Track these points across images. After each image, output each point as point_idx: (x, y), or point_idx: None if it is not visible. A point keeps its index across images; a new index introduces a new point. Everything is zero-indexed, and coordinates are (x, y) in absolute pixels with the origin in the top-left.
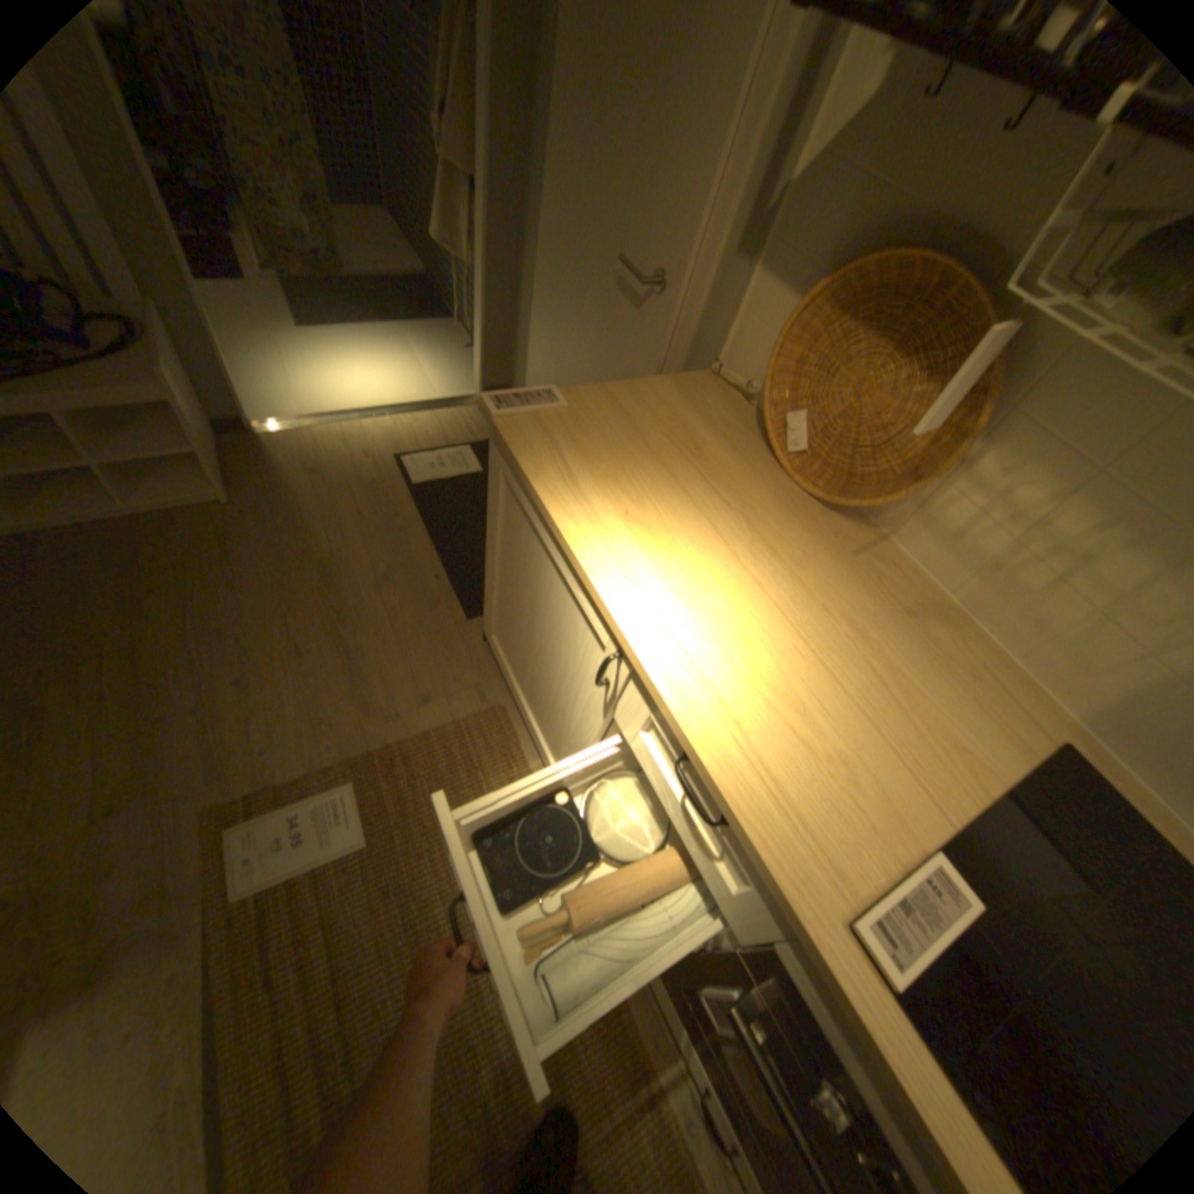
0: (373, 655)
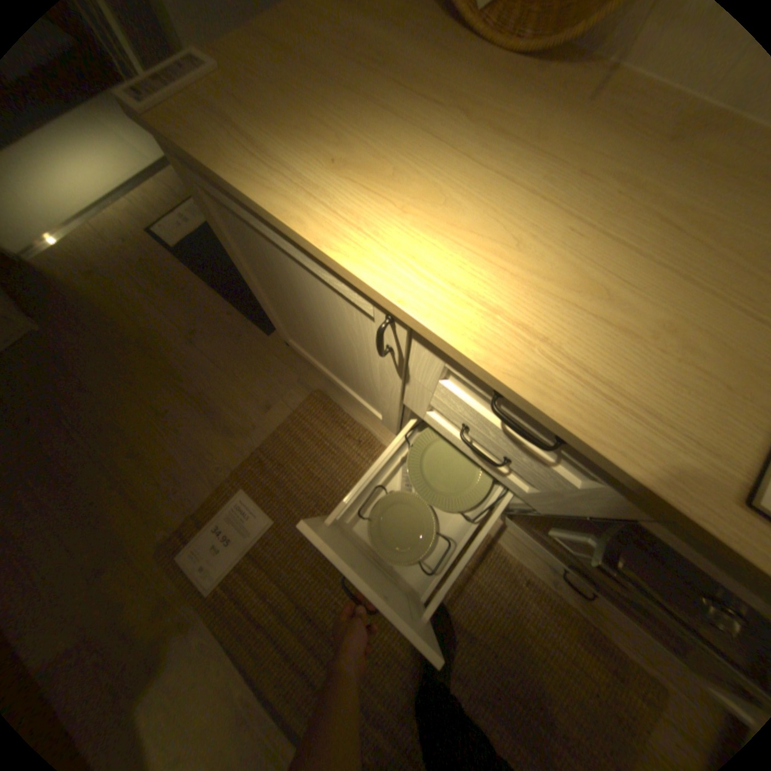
0: (212, 392)
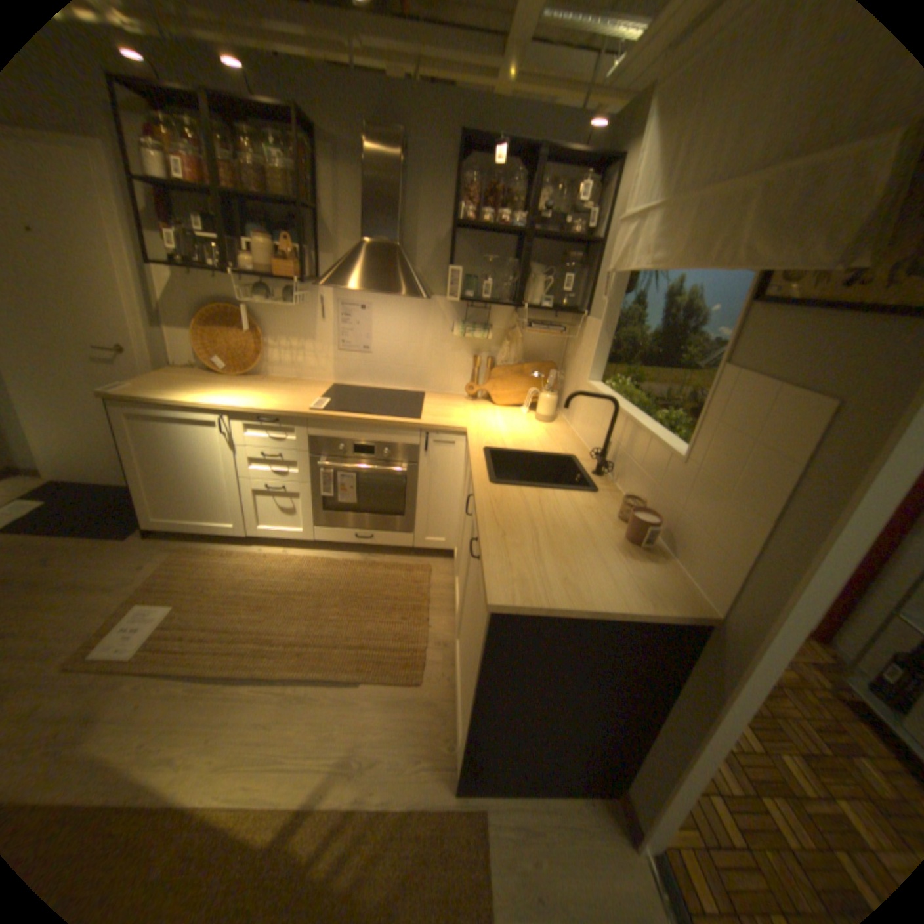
0: (82, 578)
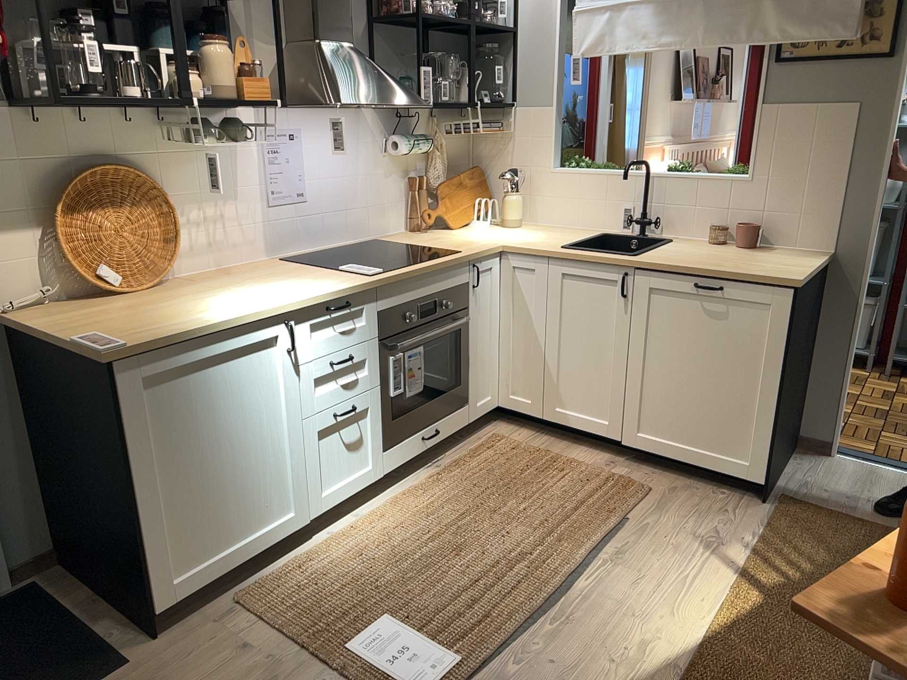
0: None
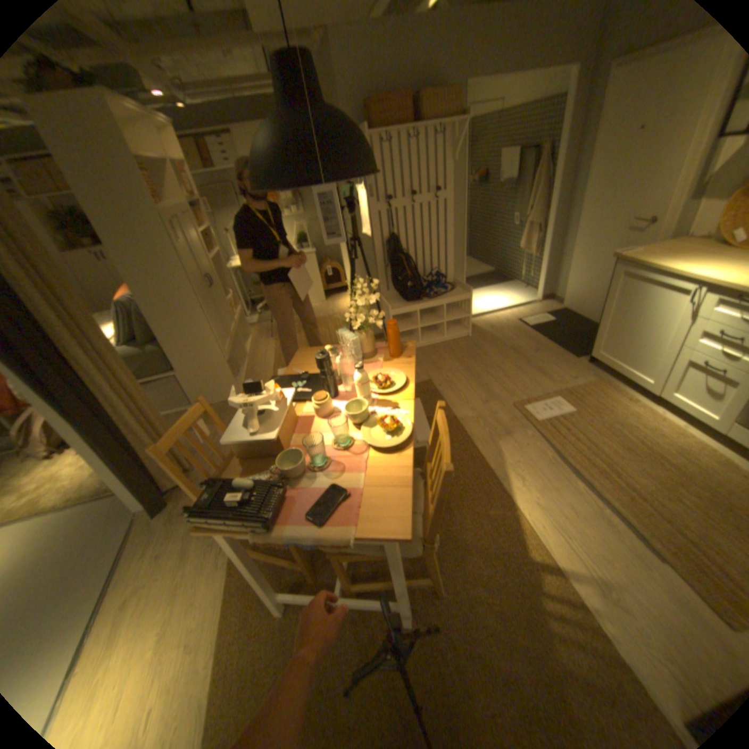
0: (546, 368)
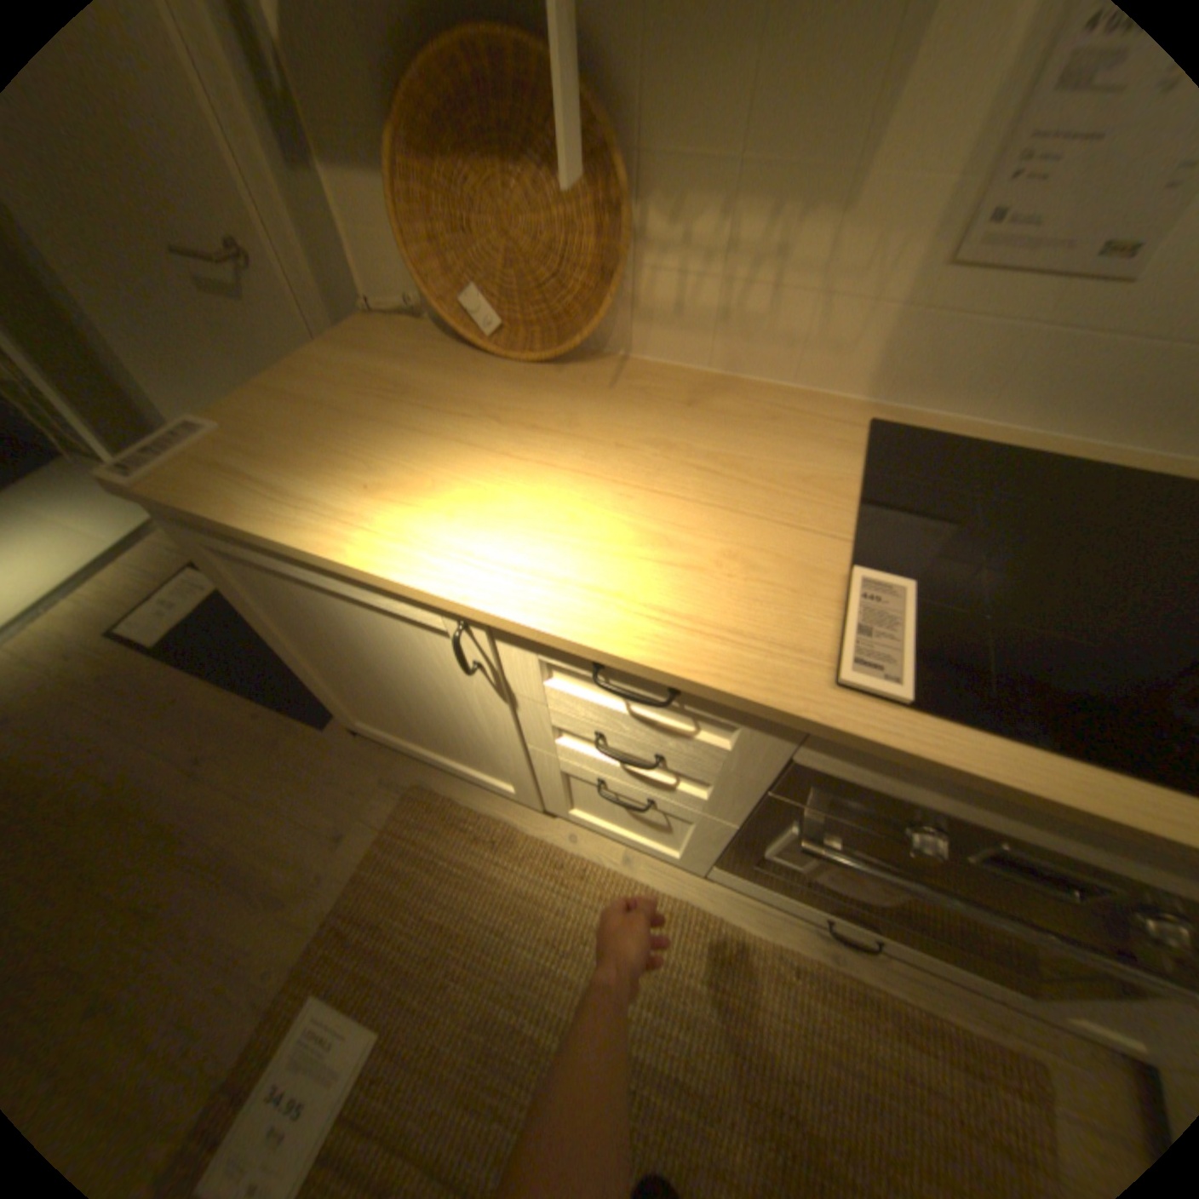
0: (240, 845)
